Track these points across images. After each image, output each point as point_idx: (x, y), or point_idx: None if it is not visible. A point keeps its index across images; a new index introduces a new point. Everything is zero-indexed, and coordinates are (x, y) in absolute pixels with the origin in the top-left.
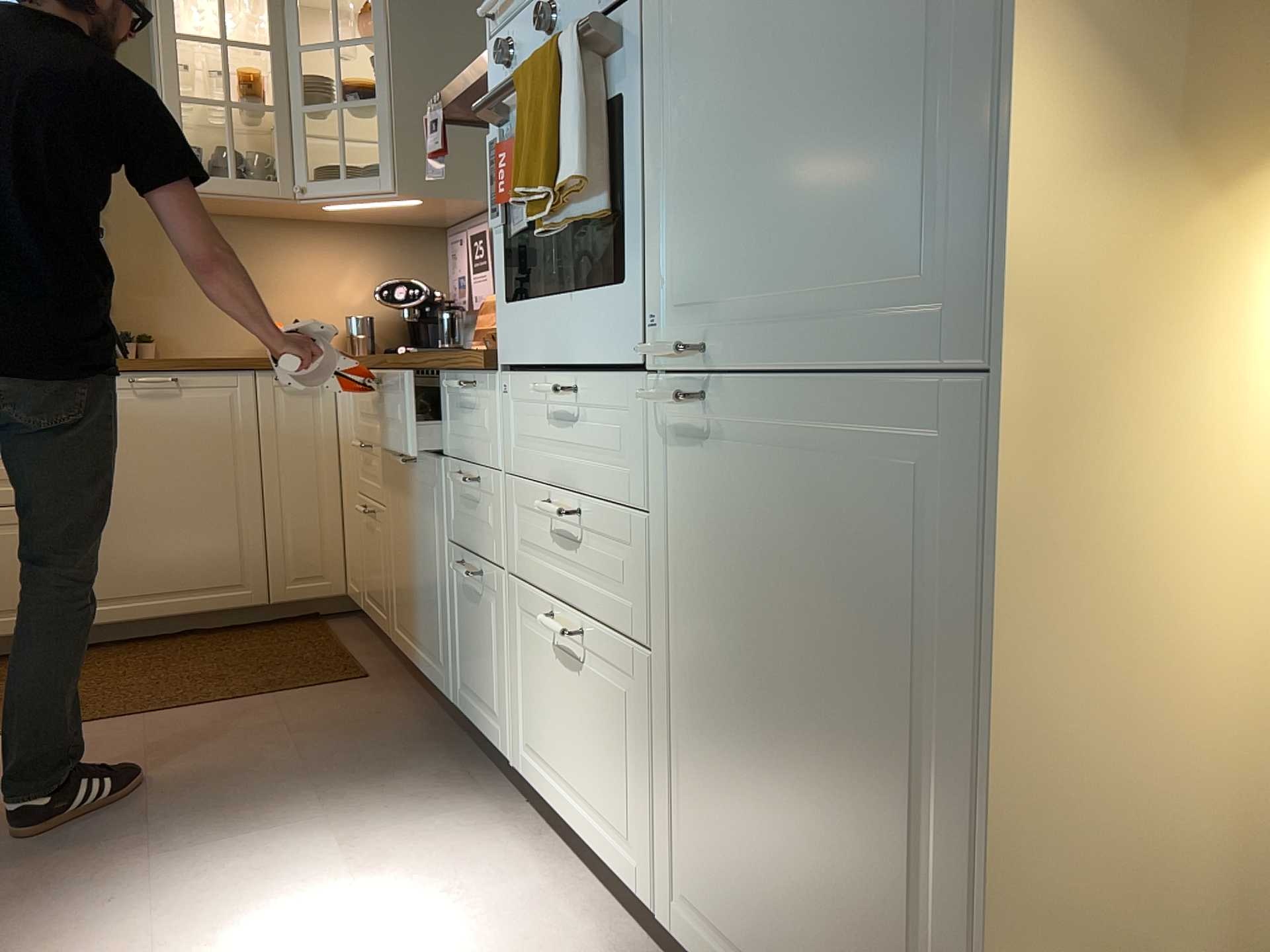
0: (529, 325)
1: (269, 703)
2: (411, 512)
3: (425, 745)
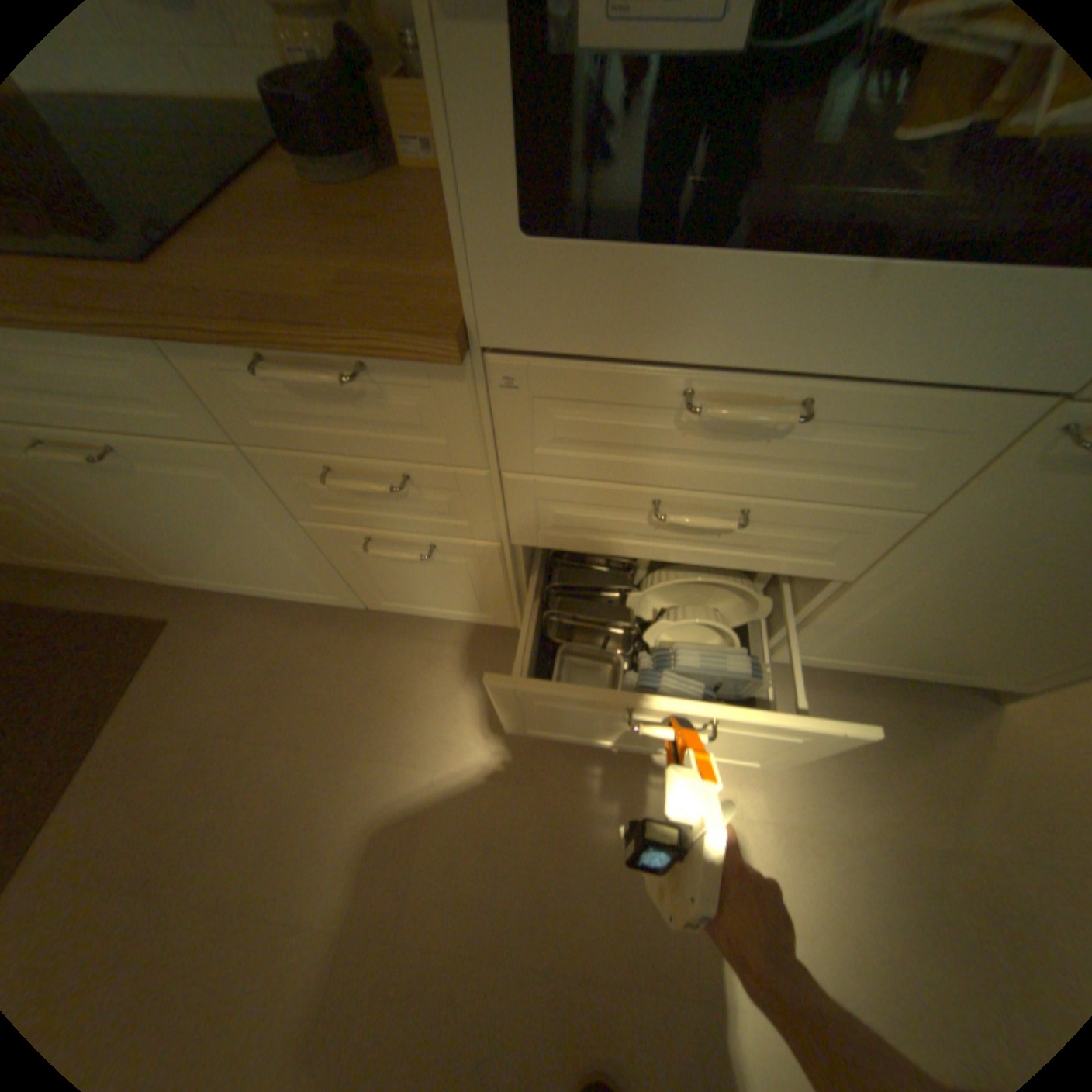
0: (636, 289)
1: (125, 728)
2: (135, 495)
3: (357, 643)
